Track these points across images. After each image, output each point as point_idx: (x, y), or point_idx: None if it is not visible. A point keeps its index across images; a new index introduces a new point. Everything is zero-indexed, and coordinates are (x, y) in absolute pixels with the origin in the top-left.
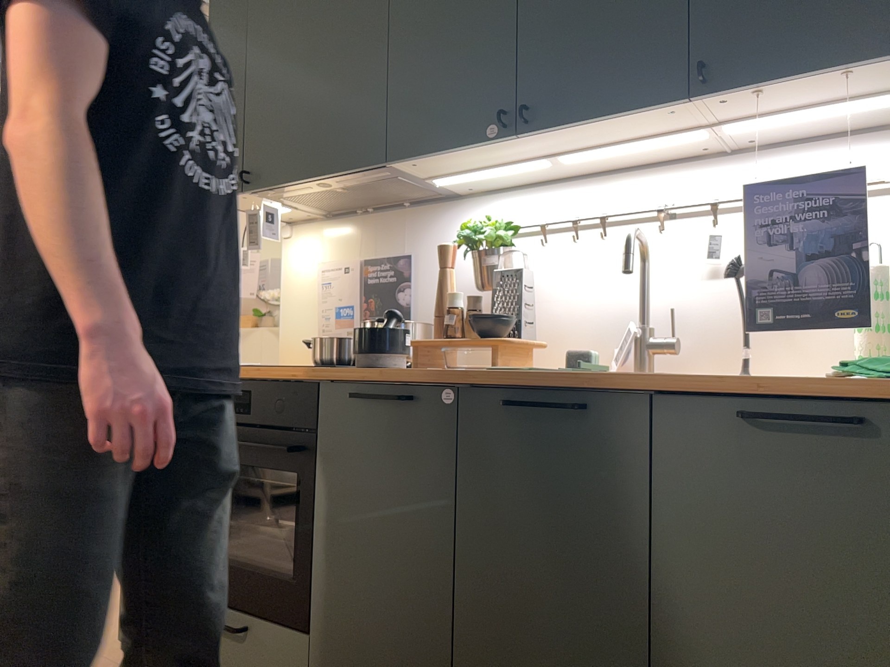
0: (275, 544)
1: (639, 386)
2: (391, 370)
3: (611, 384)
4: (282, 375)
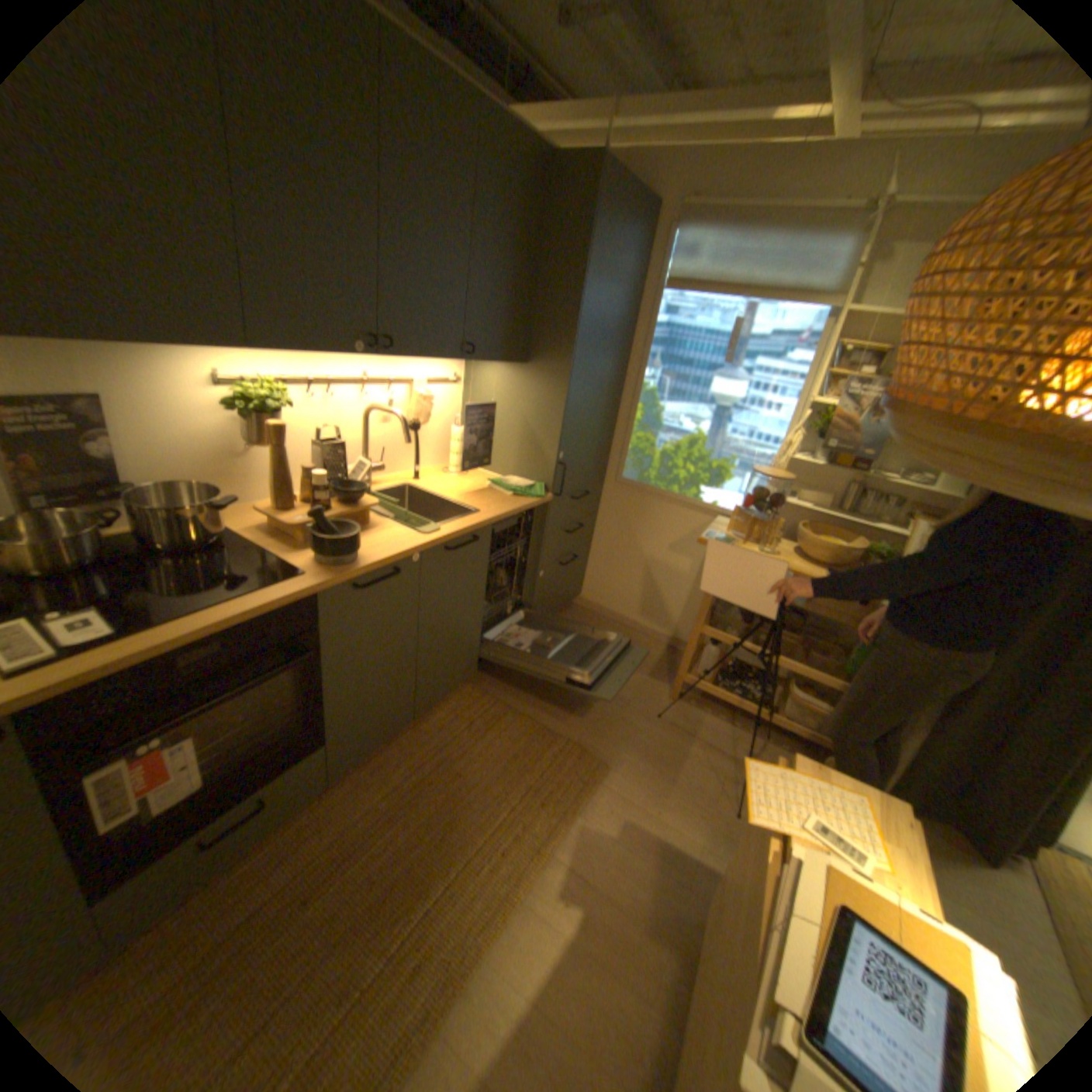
0: (253, 732)
1: (492, 522)
2: (359, 555)
3: (484, 525)
4: (265, 604)
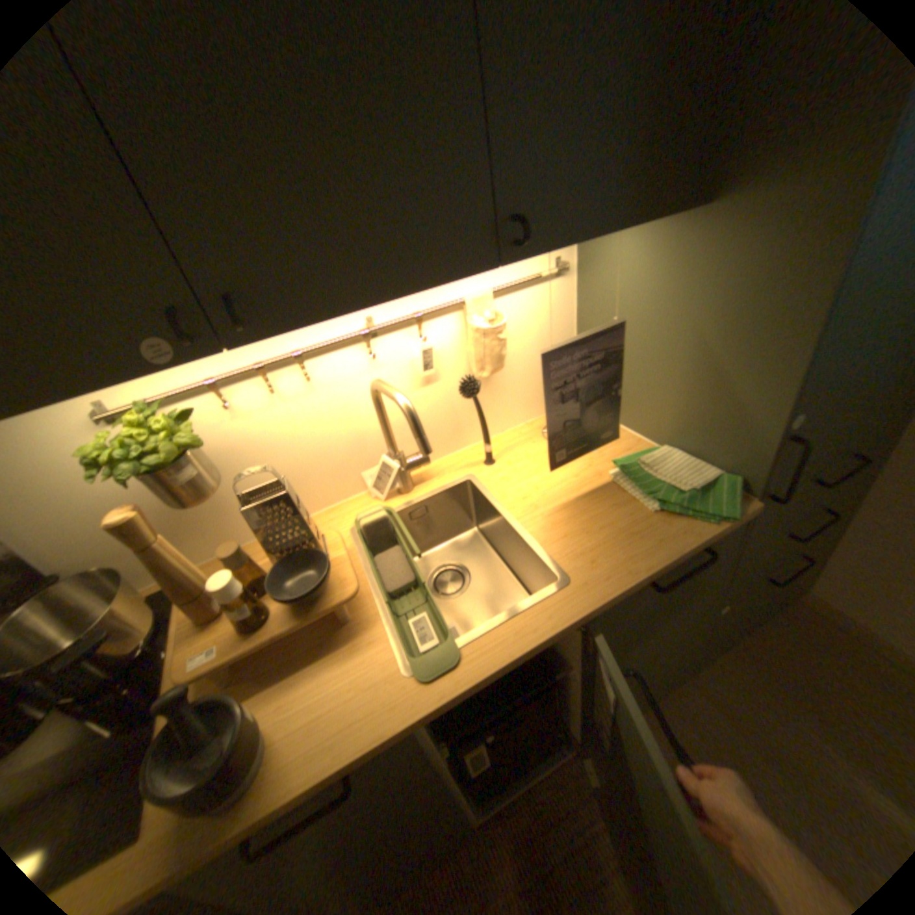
0: None
1: (592, 617)
2: (264, 768)
3: (570, 630)
4: None
